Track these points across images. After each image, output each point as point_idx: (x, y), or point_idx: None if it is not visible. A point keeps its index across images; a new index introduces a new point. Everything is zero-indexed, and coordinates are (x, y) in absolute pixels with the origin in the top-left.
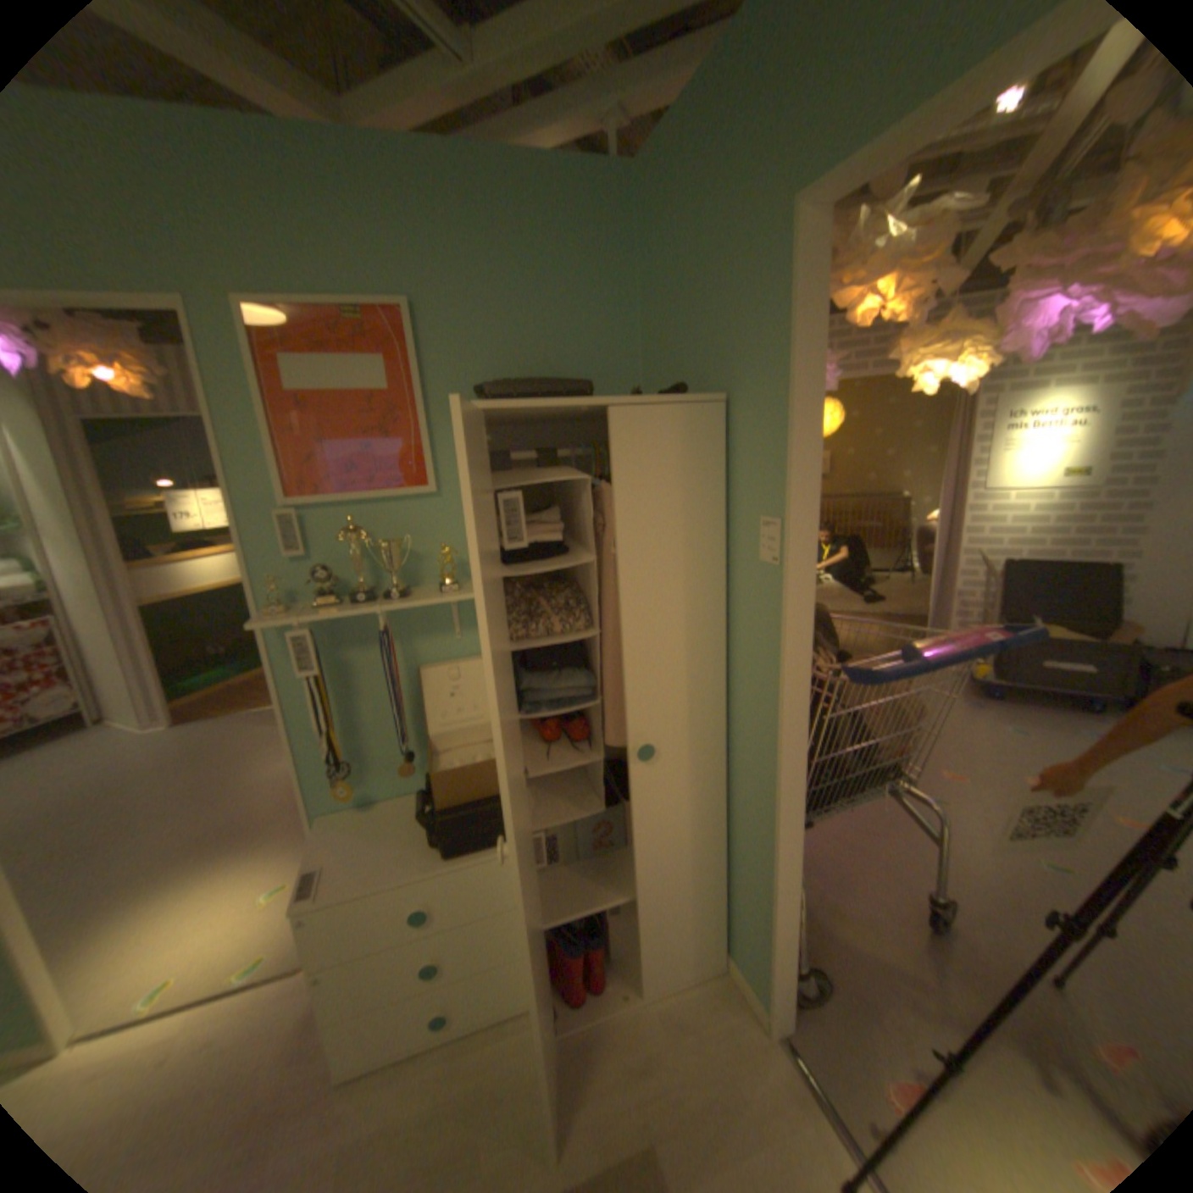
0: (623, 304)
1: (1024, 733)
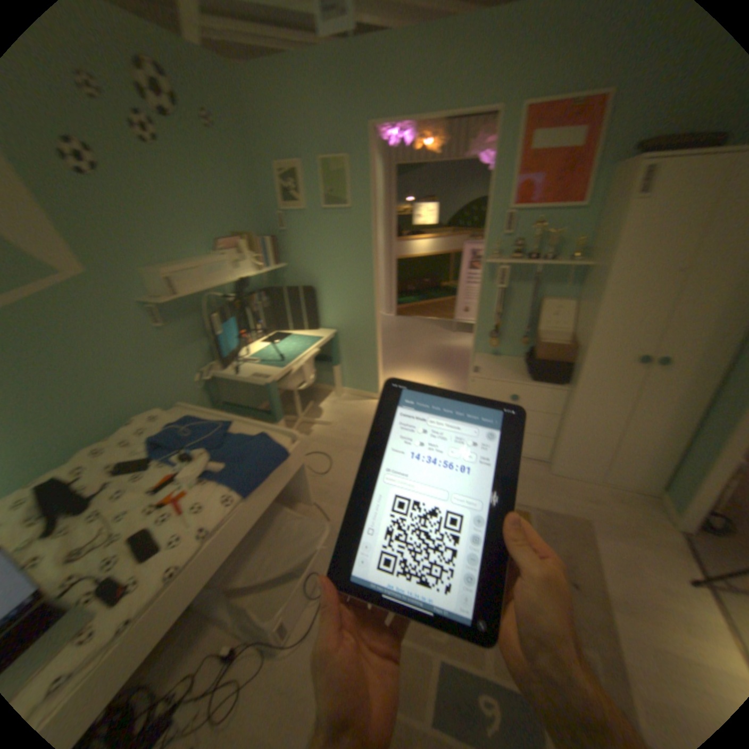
0: None
1: None
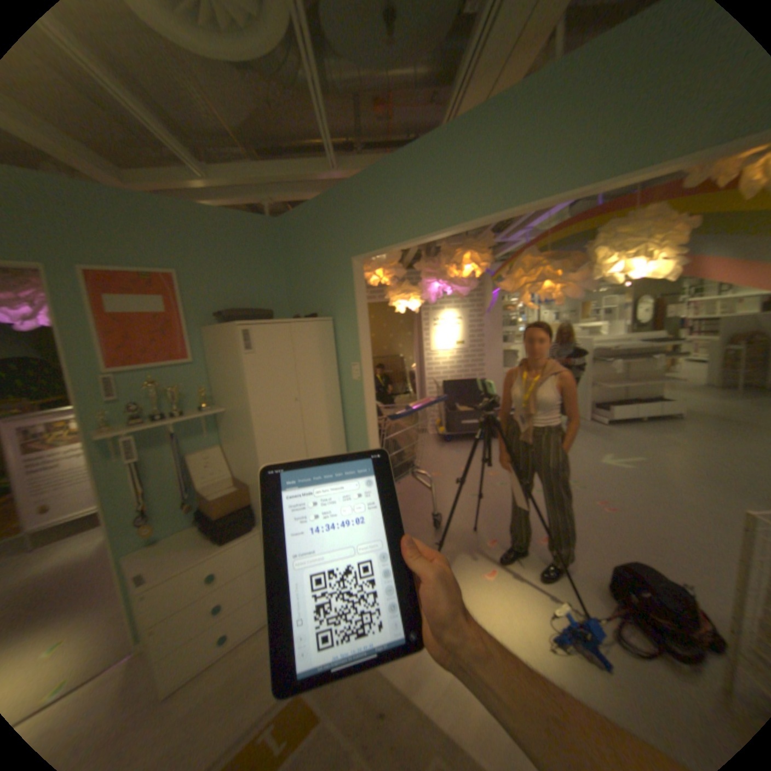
0: (278, 277)
1: (459, 453)
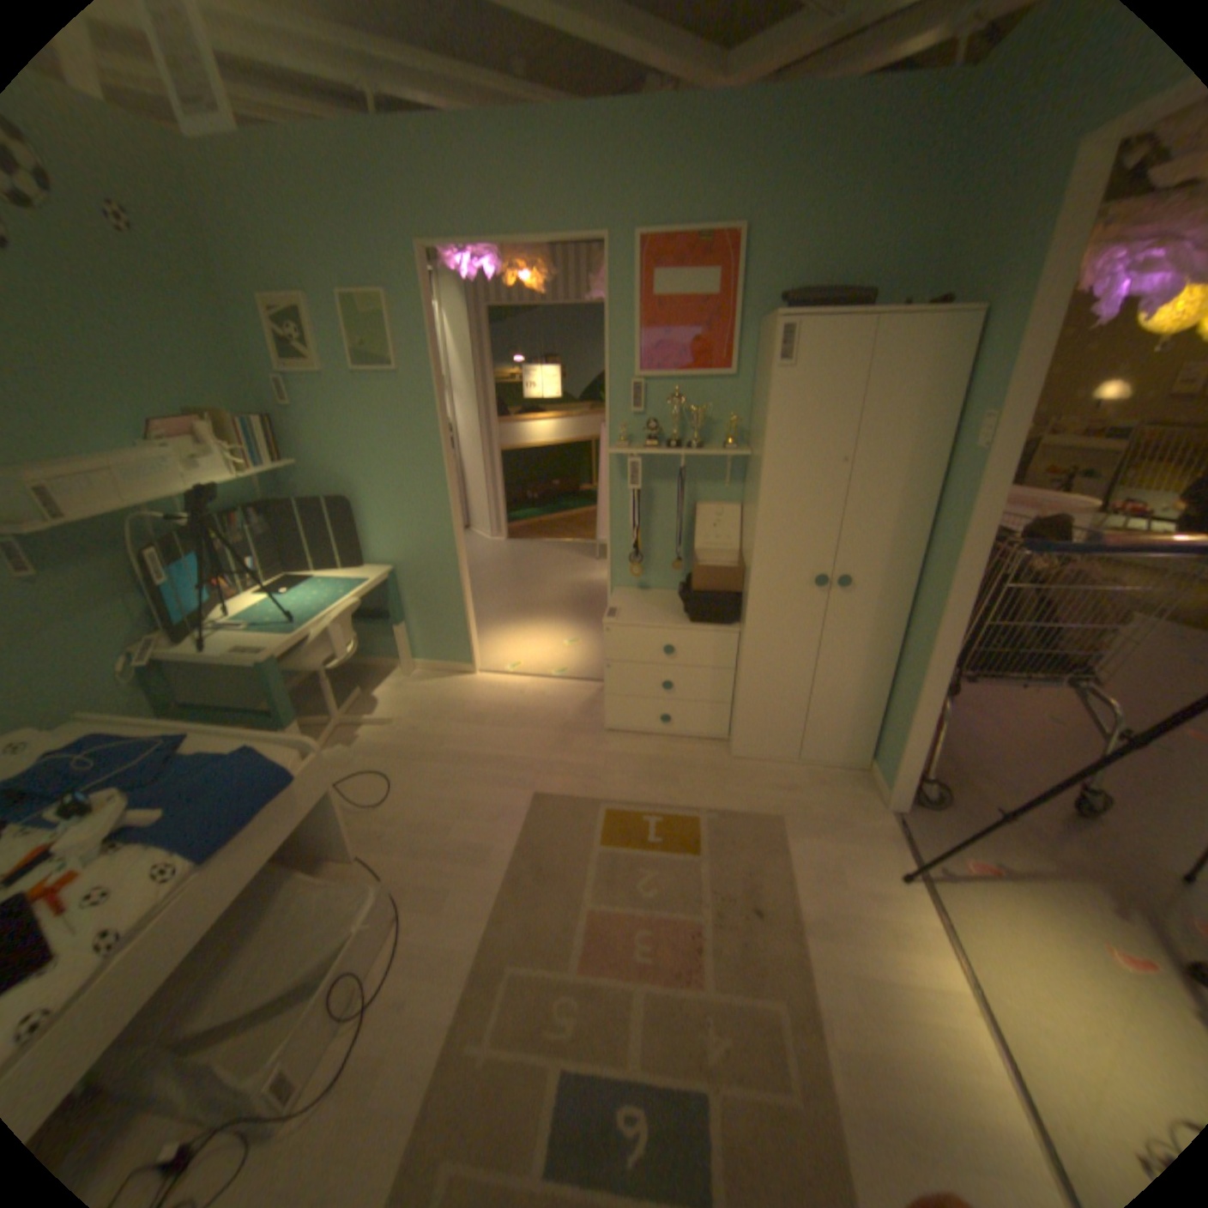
0: (928, 214)
1: None
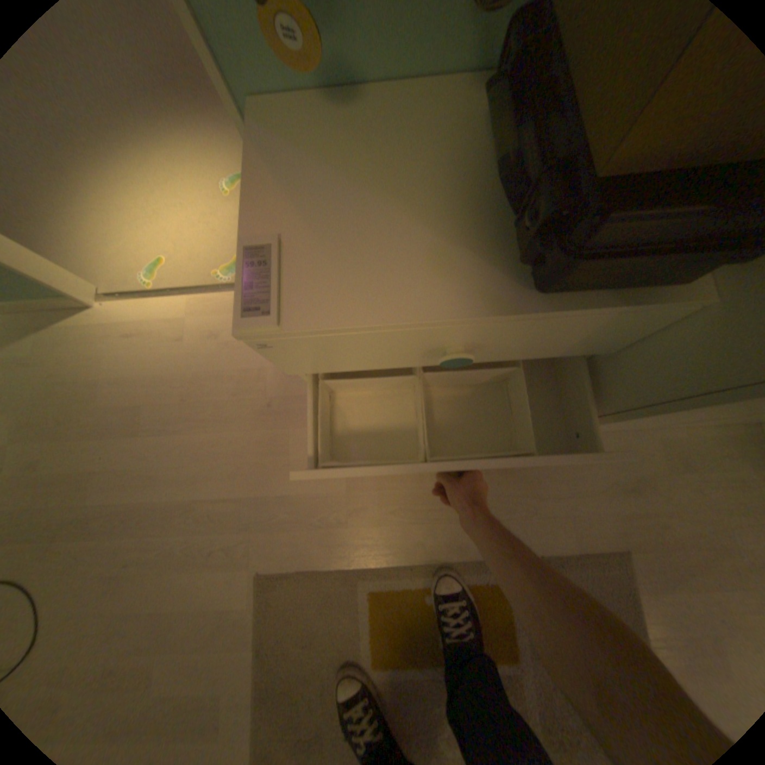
0: None
1: None
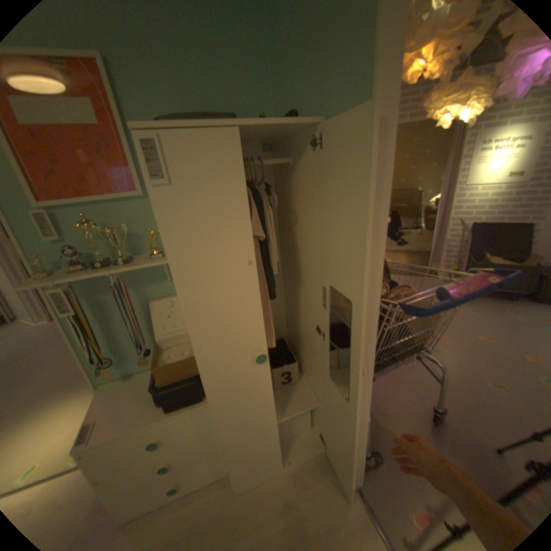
0: (258, 62)
1: (477, 312)
